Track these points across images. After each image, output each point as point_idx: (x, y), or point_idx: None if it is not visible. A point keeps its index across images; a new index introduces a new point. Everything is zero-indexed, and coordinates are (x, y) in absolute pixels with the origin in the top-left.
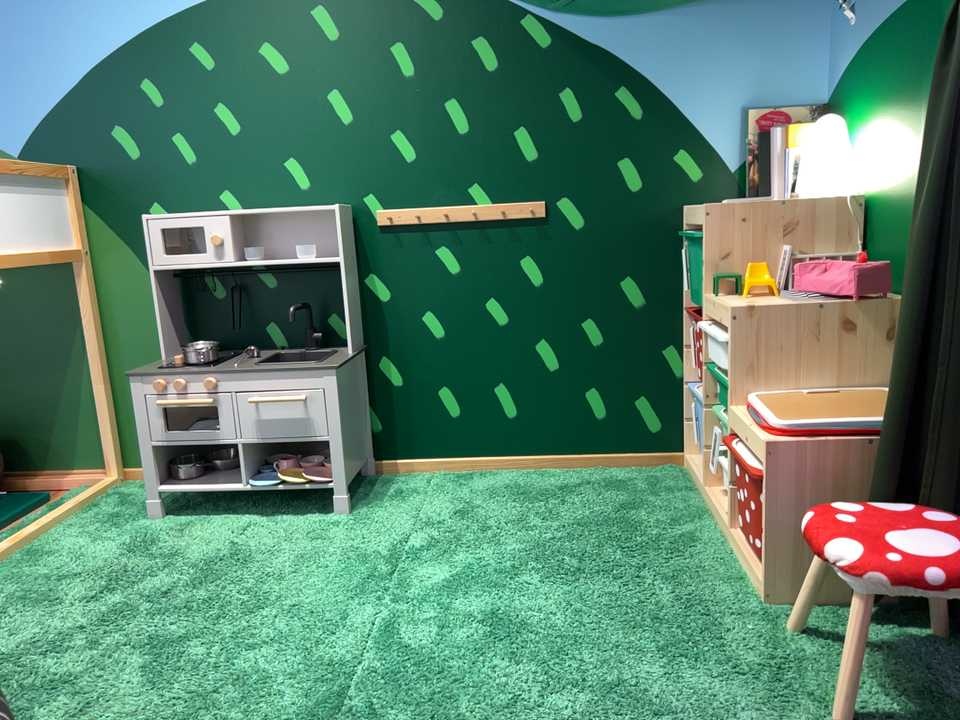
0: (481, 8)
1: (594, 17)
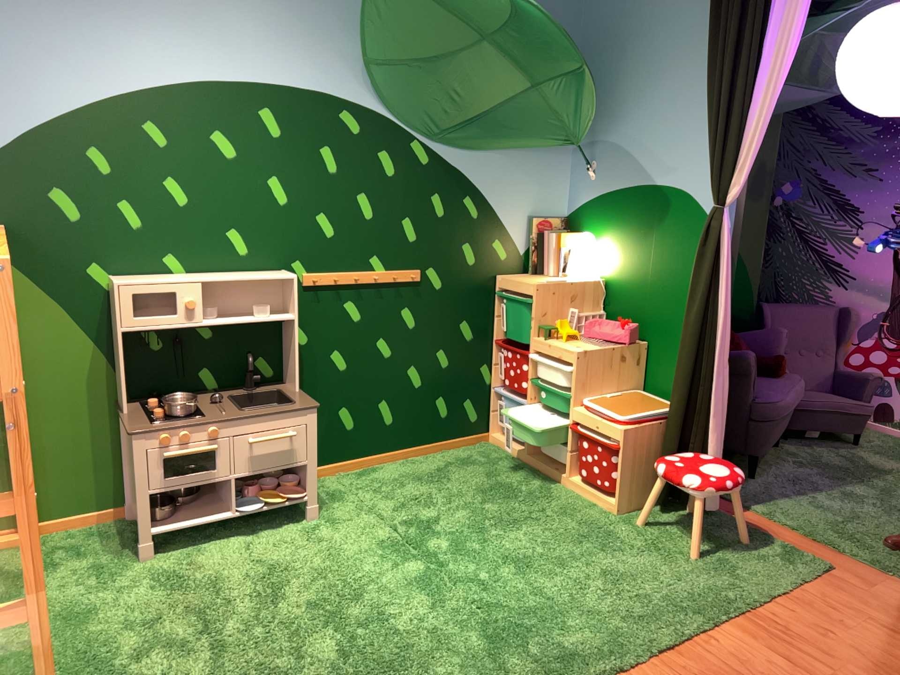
0: (387, 135)
1: (454, 152)
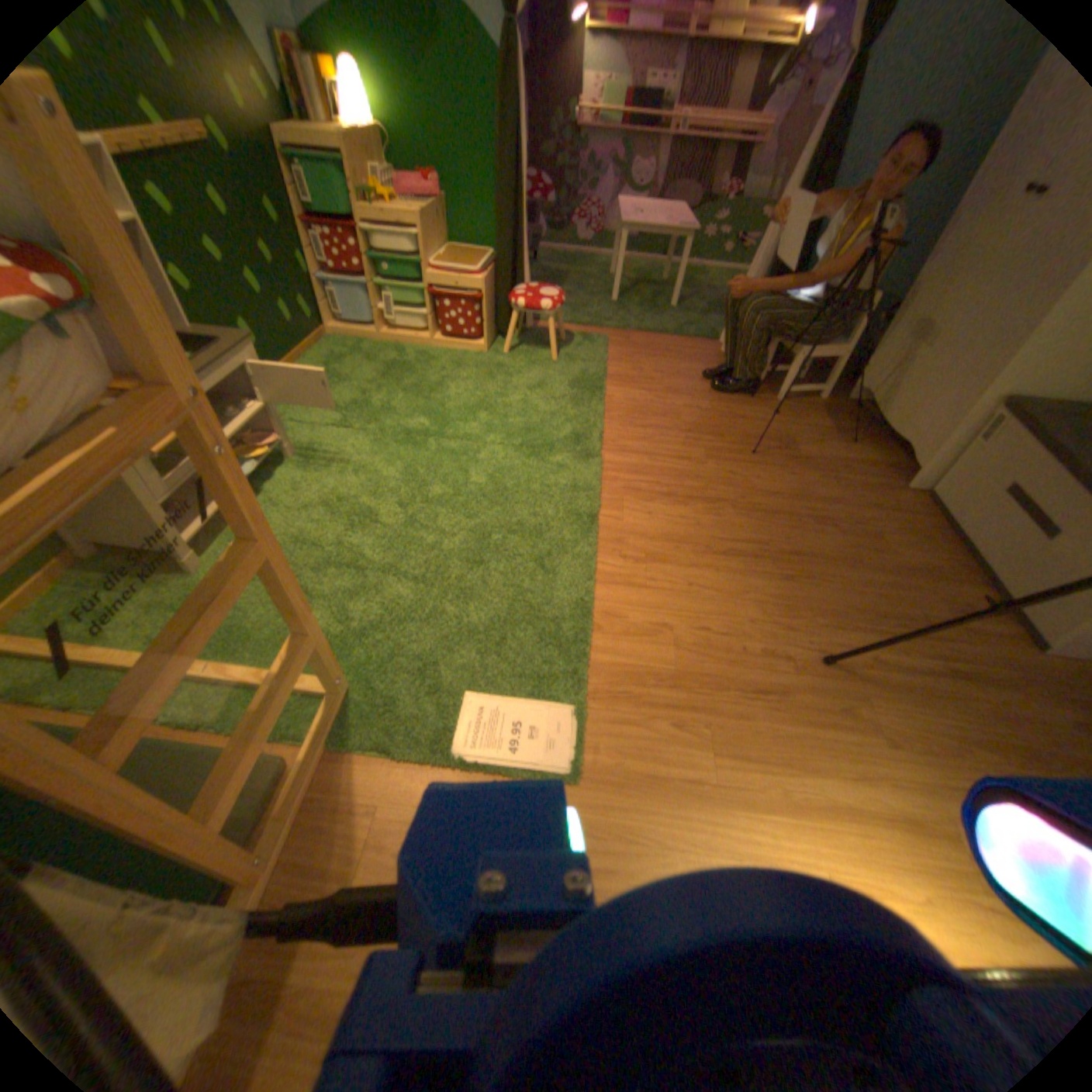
0: None
1: None
